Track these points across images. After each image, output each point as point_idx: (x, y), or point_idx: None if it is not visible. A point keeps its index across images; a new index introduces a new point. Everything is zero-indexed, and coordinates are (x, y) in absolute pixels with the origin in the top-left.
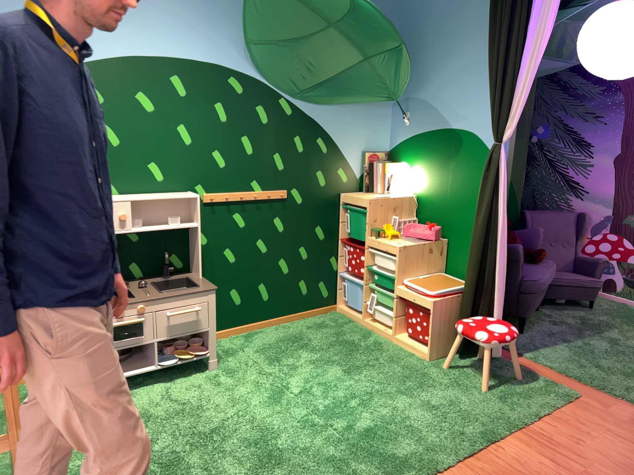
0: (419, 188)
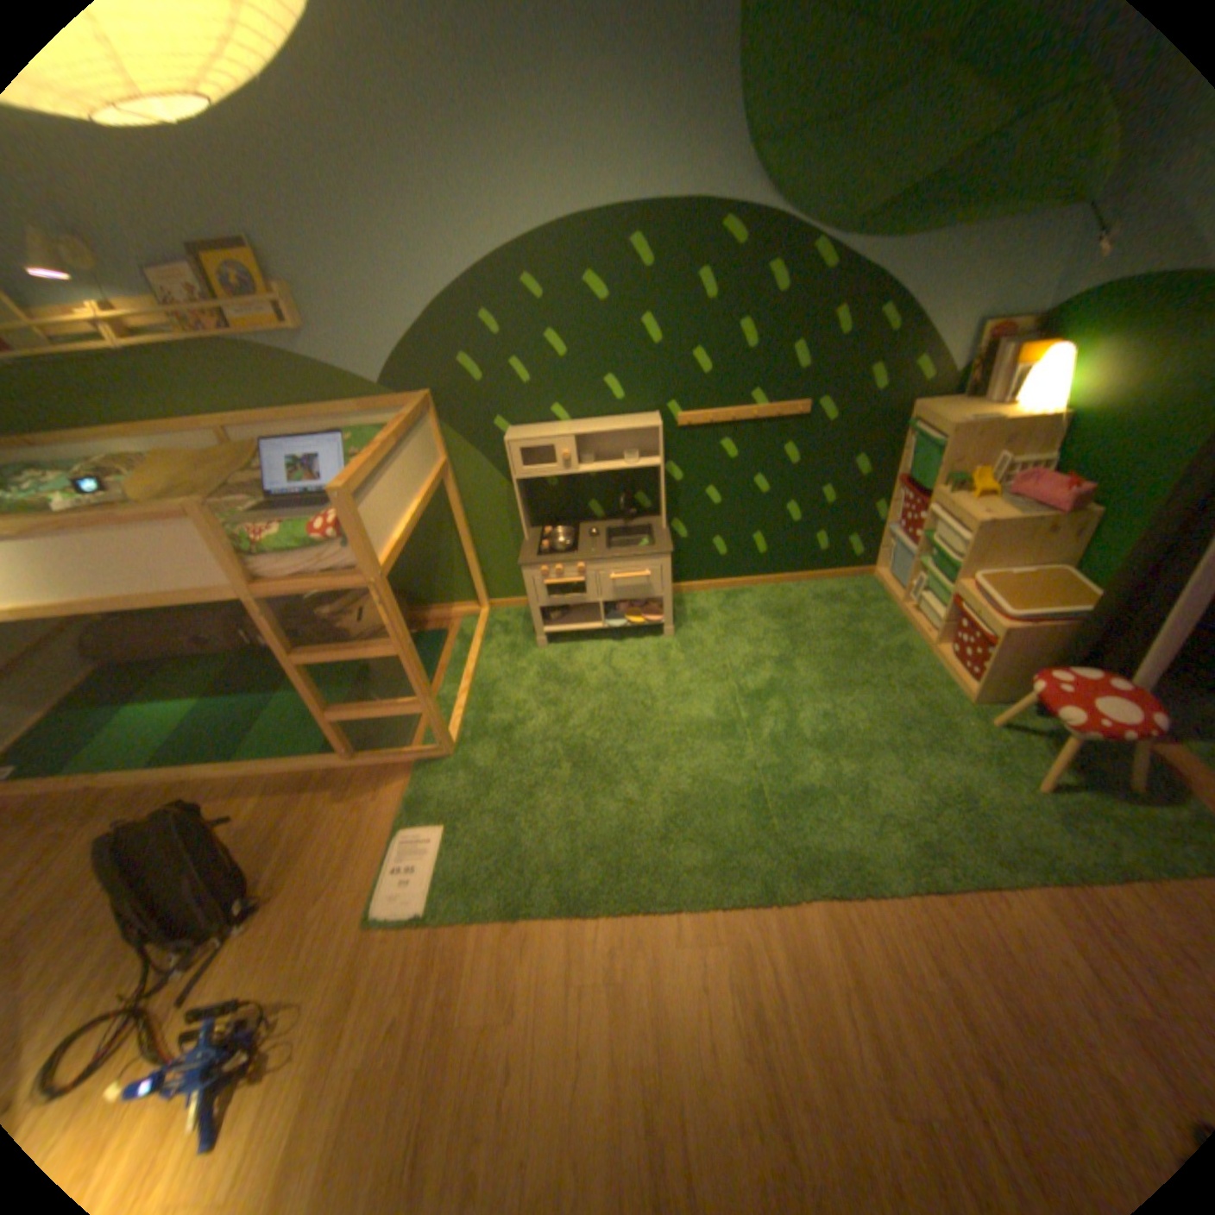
0: (1081, 399)
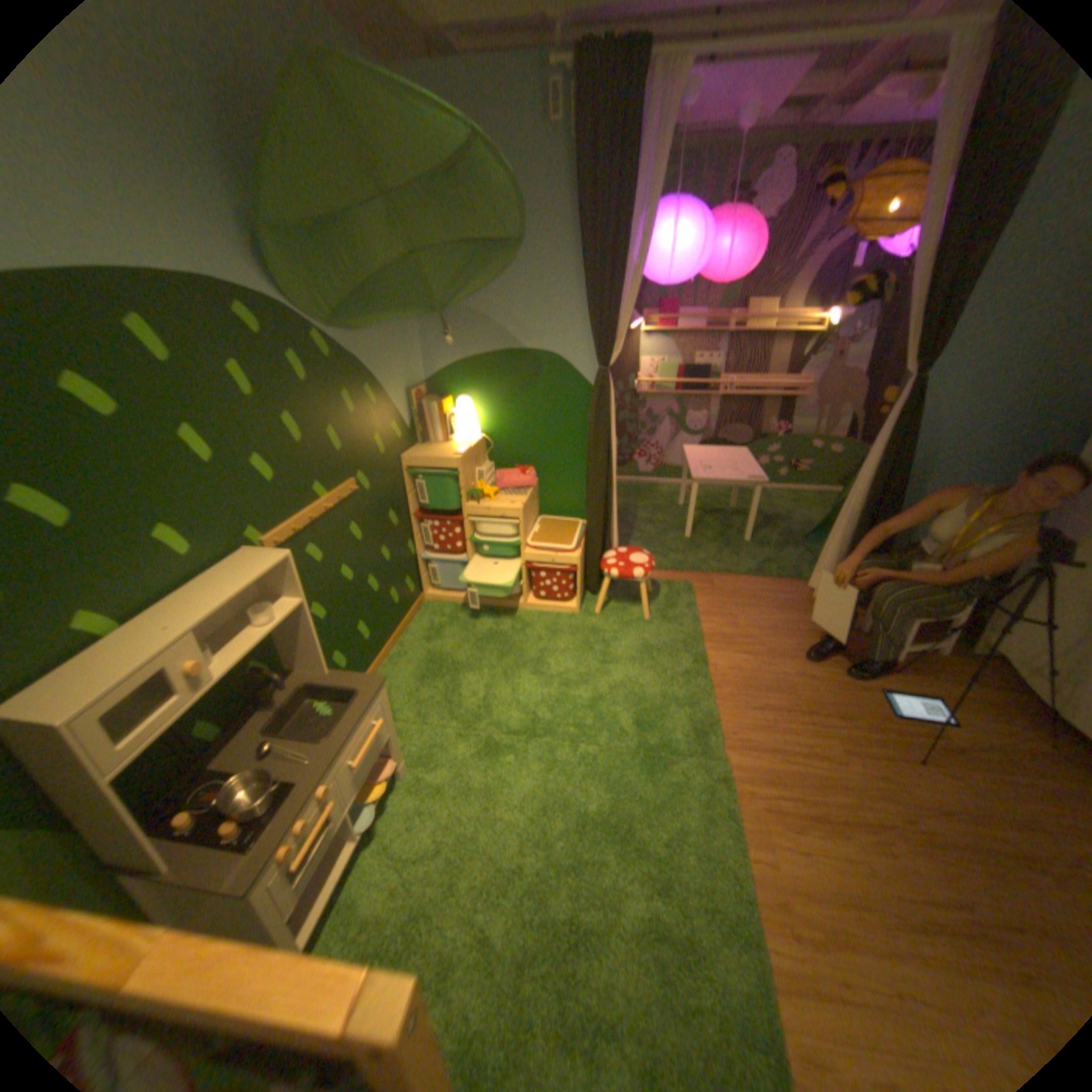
0: (484, 427)
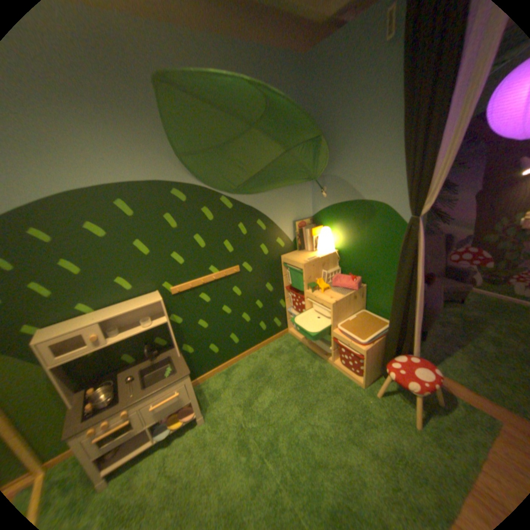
0: (338, 245)
